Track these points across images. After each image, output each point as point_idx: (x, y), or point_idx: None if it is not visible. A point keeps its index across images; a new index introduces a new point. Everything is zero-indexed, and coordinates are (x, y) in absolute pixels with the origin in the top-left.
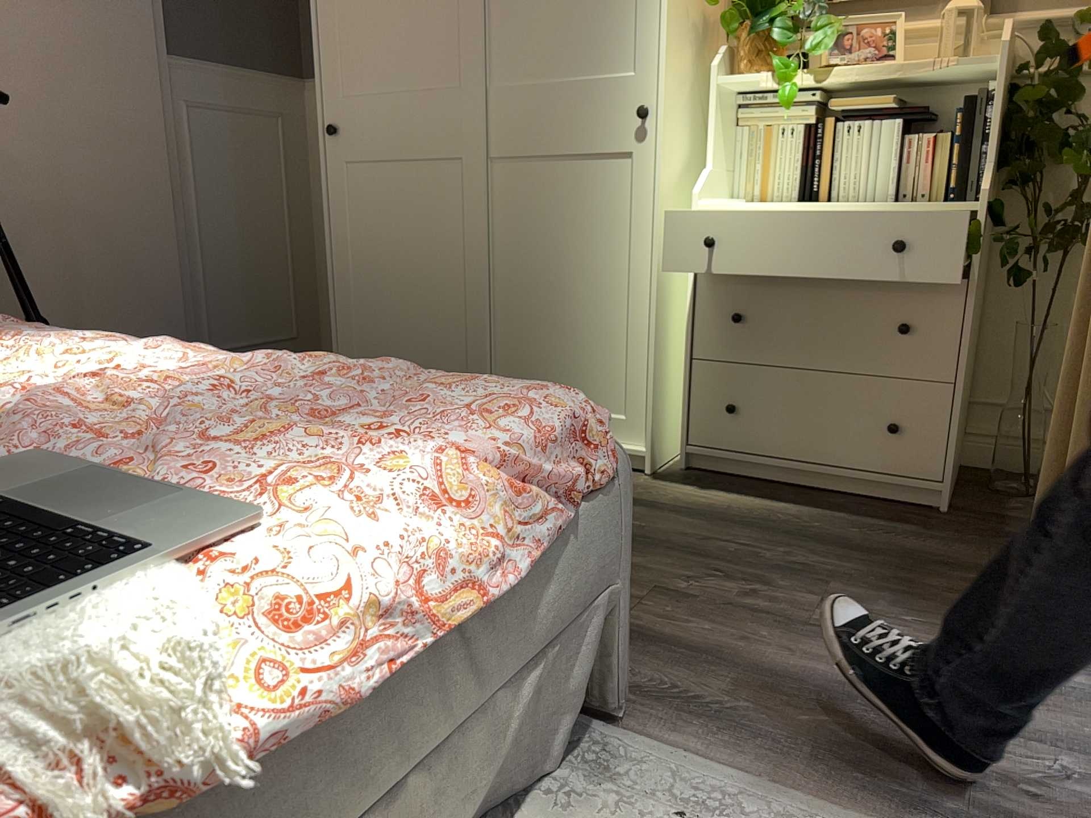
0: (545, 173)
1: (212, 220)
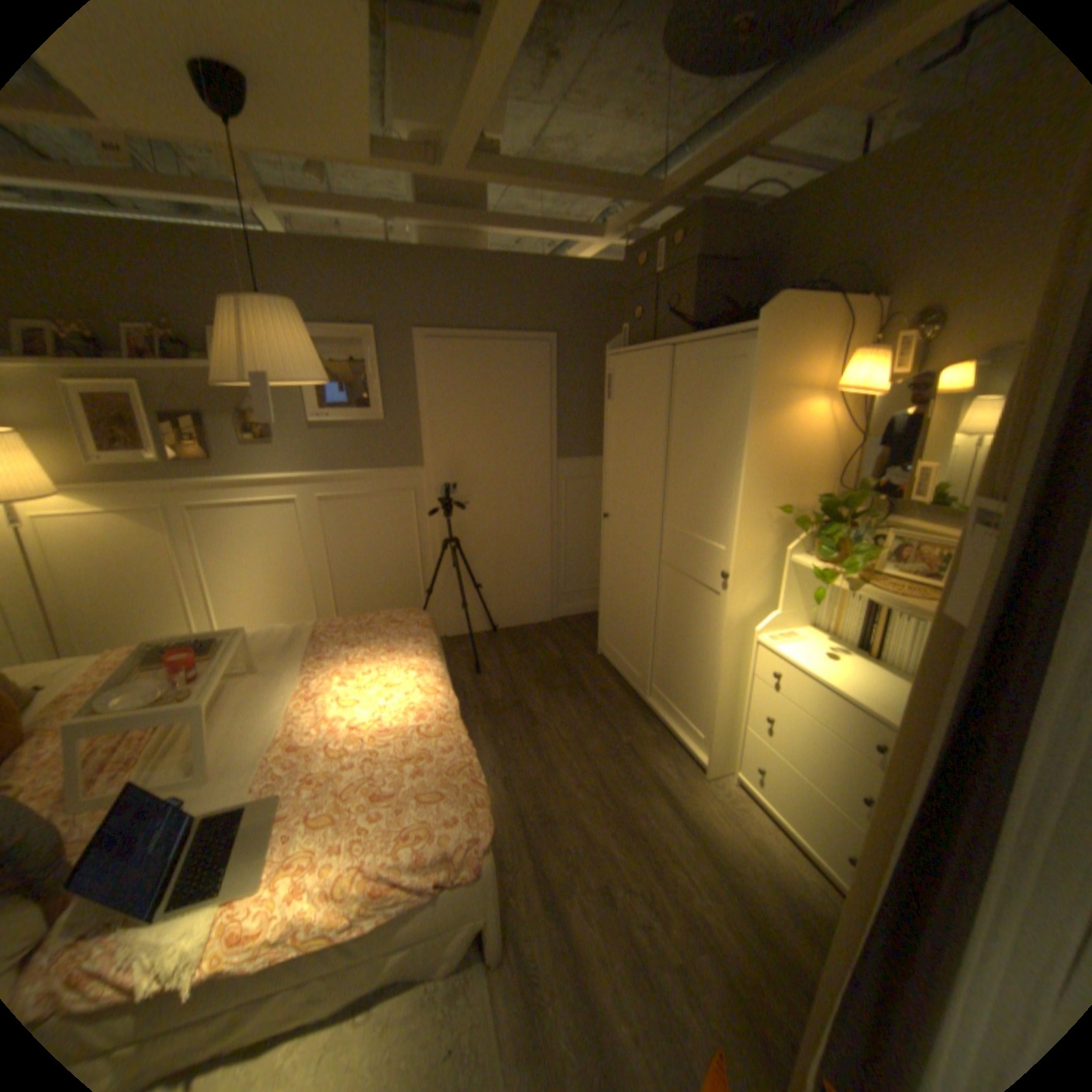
0: (682, 581)
1: (571, 532)
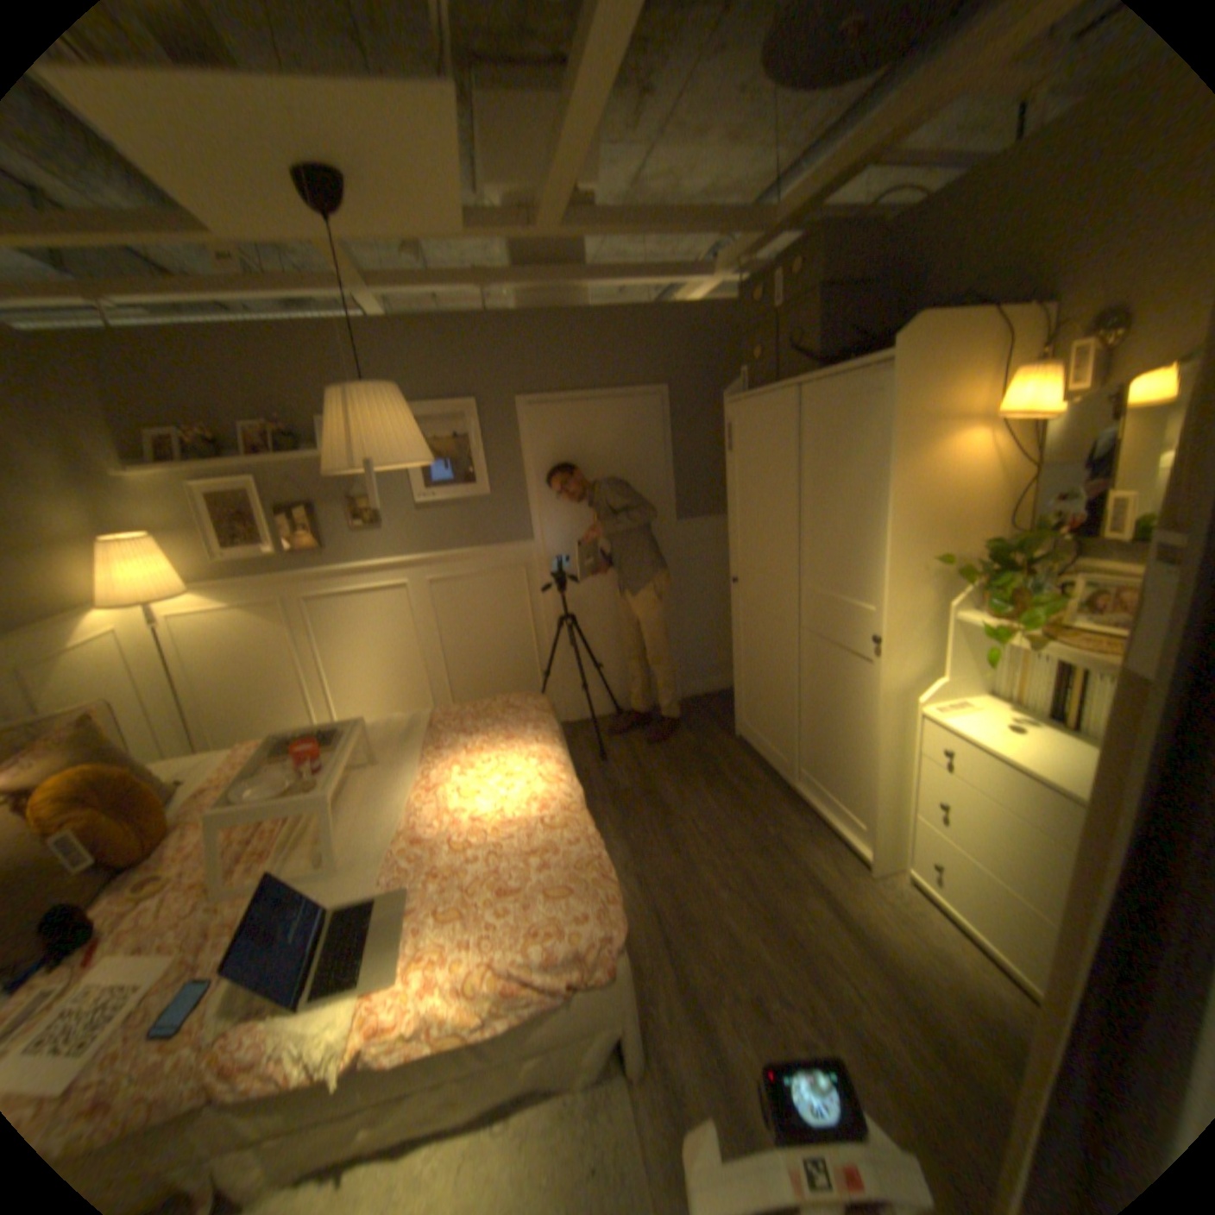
0: (828, 650)
1: (697, 602)
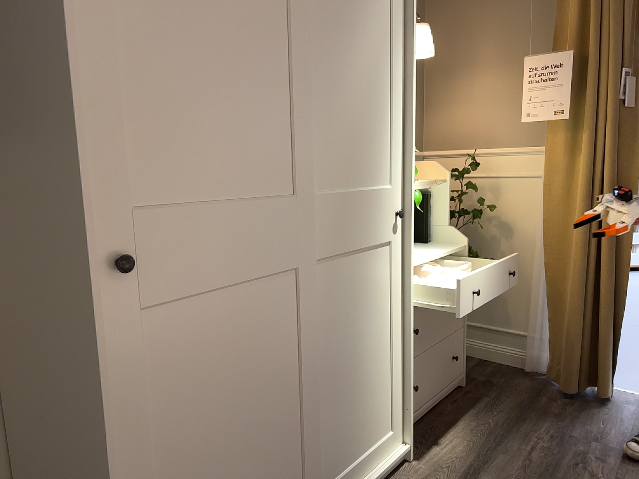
0: (346, 264)
1: None
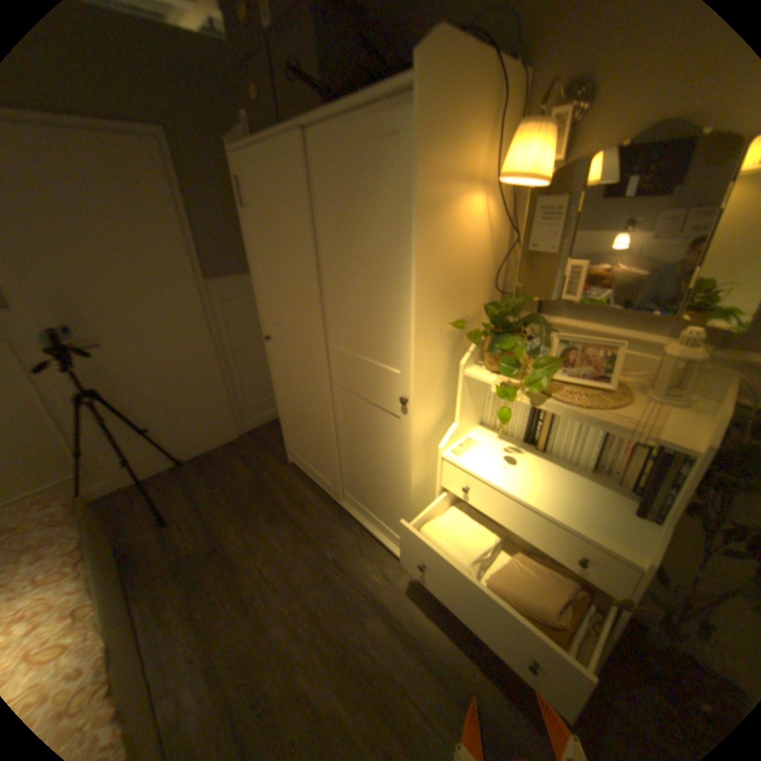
0: (357, 402)
1: (238, 351)
